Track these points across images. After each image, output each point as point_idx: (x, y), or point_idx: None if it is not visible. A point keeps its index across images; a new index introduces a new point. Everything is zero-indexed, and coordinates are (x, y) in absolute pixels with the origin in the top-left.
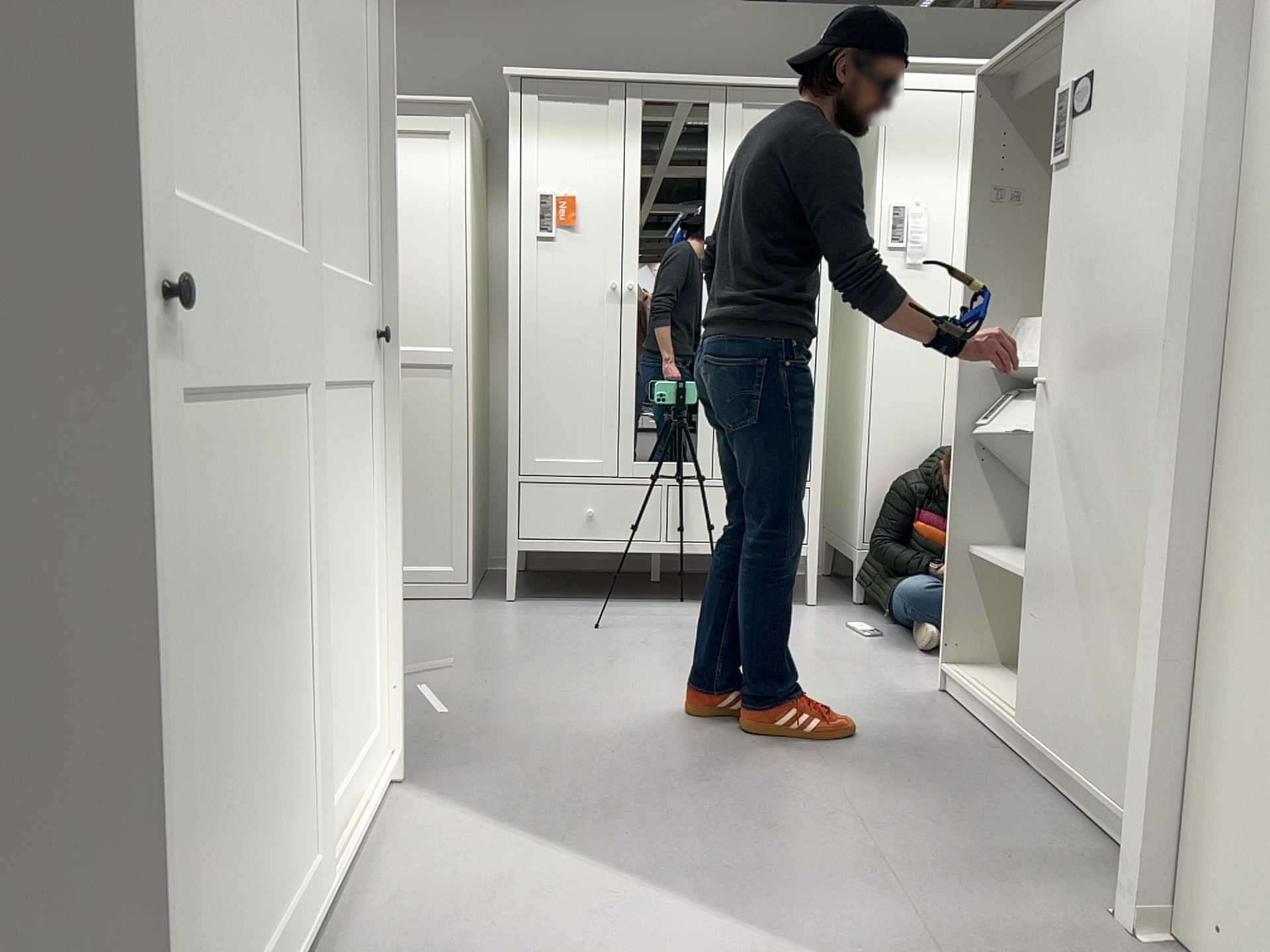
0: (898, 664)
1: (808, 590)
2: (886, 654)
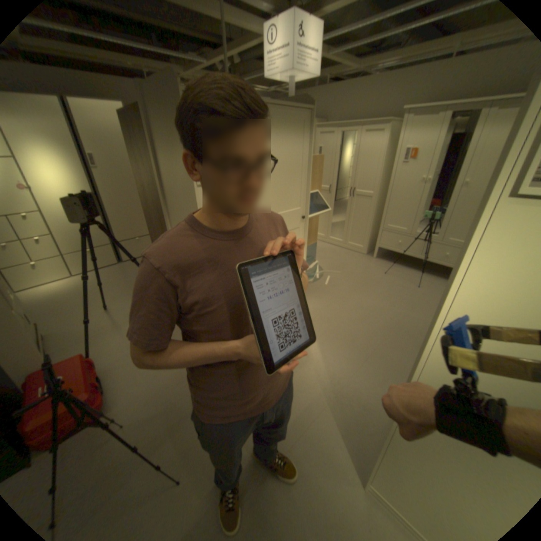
0: None
1: None
2: None
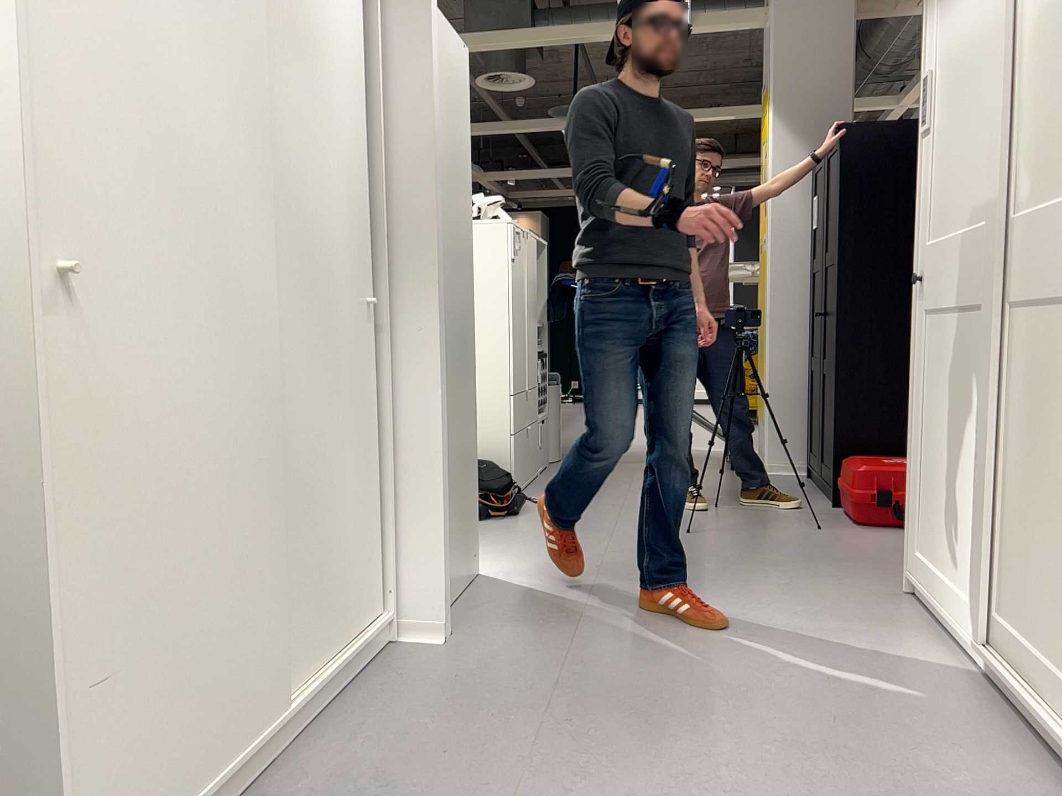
0: None
1: None
2: None
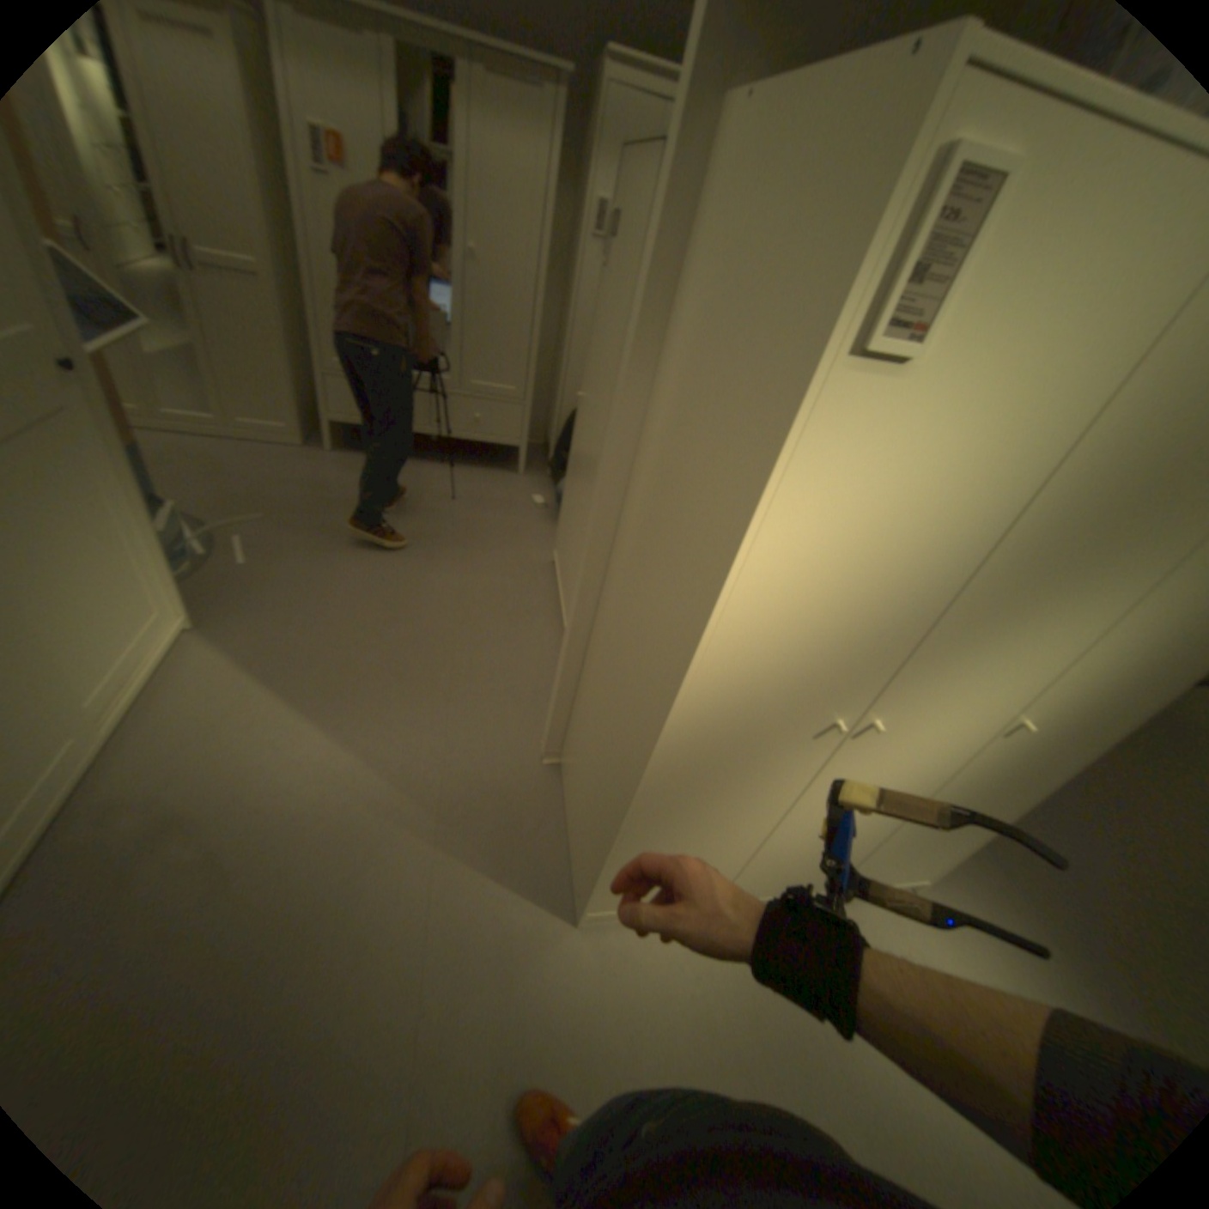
0: (540, 536)
1: (522, 460)
2: (538, 526)
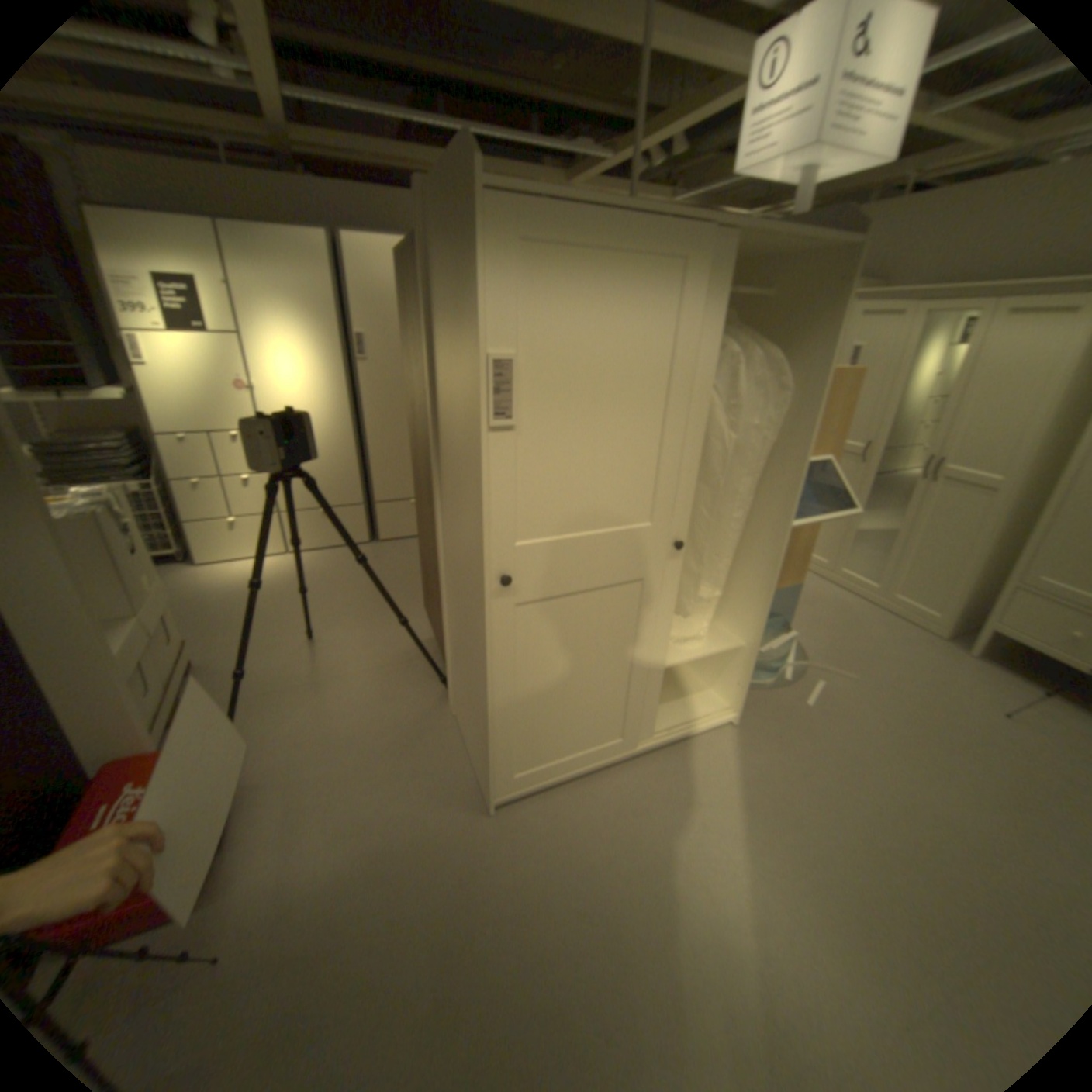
0: None
1: None
2: None
